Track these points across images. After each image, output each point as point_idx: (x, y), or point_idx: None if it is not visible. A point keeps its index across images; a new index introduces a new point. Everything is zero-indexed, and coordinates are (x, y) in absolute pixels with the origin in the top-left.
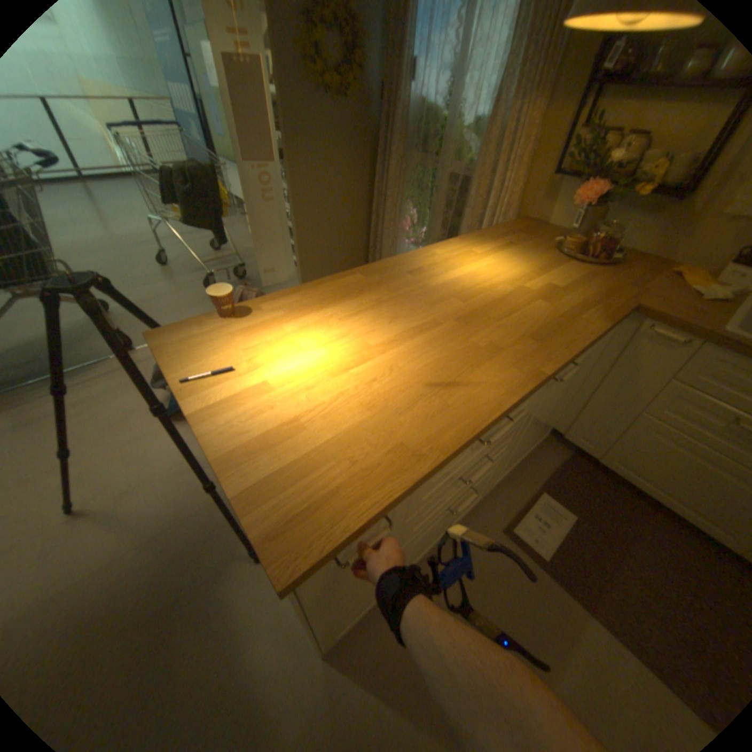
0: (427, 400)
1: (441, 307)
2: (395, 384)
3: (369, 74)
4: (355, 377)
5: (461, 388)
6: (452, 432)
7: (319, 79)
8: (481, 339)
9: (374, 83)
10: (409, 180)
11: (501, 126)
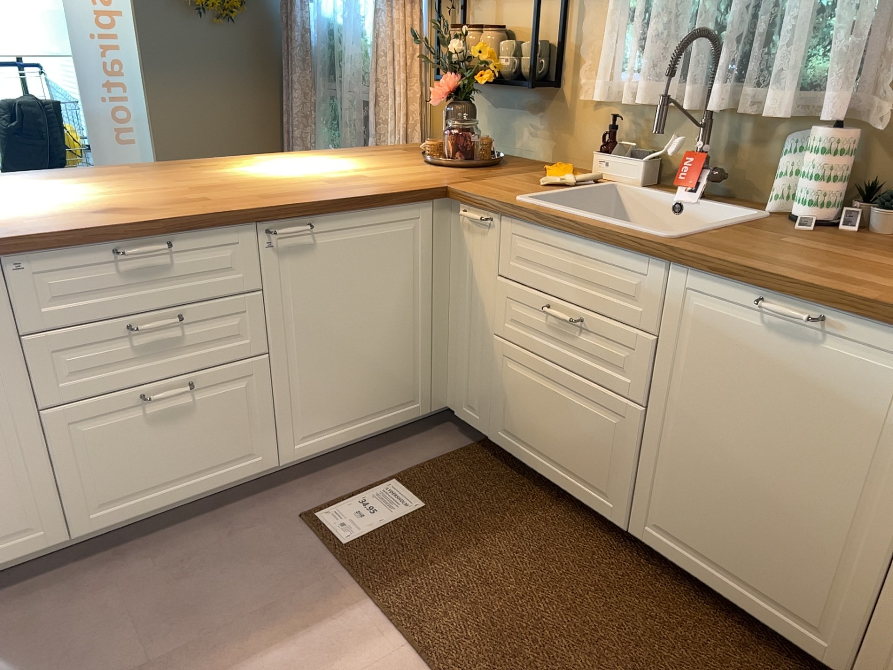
0: (70, 216)
1: (189, 182)
2: (53, 210)
3: (269, 0)
4: (16, 207)
5: (119, 213)
6: (67, 226)
7: (189, 3)
8: (196, 196)
9: (278, 10)
10: (321, 115)
11: (388, 39)
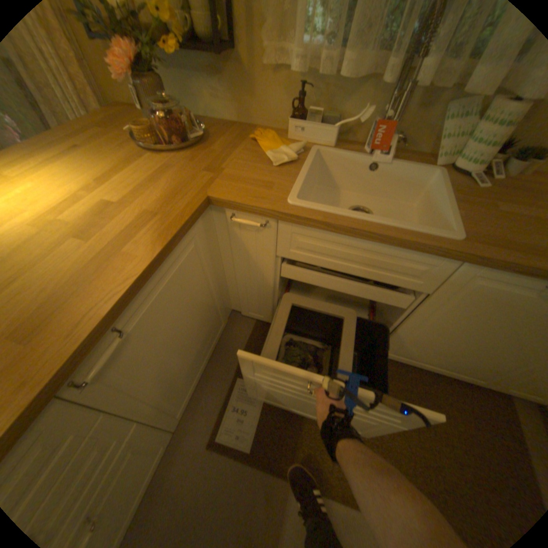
0: None
1: None
2: None
3: None
4: None
5: None
6: None
7: None
8: None
9: None
10: None
11: None
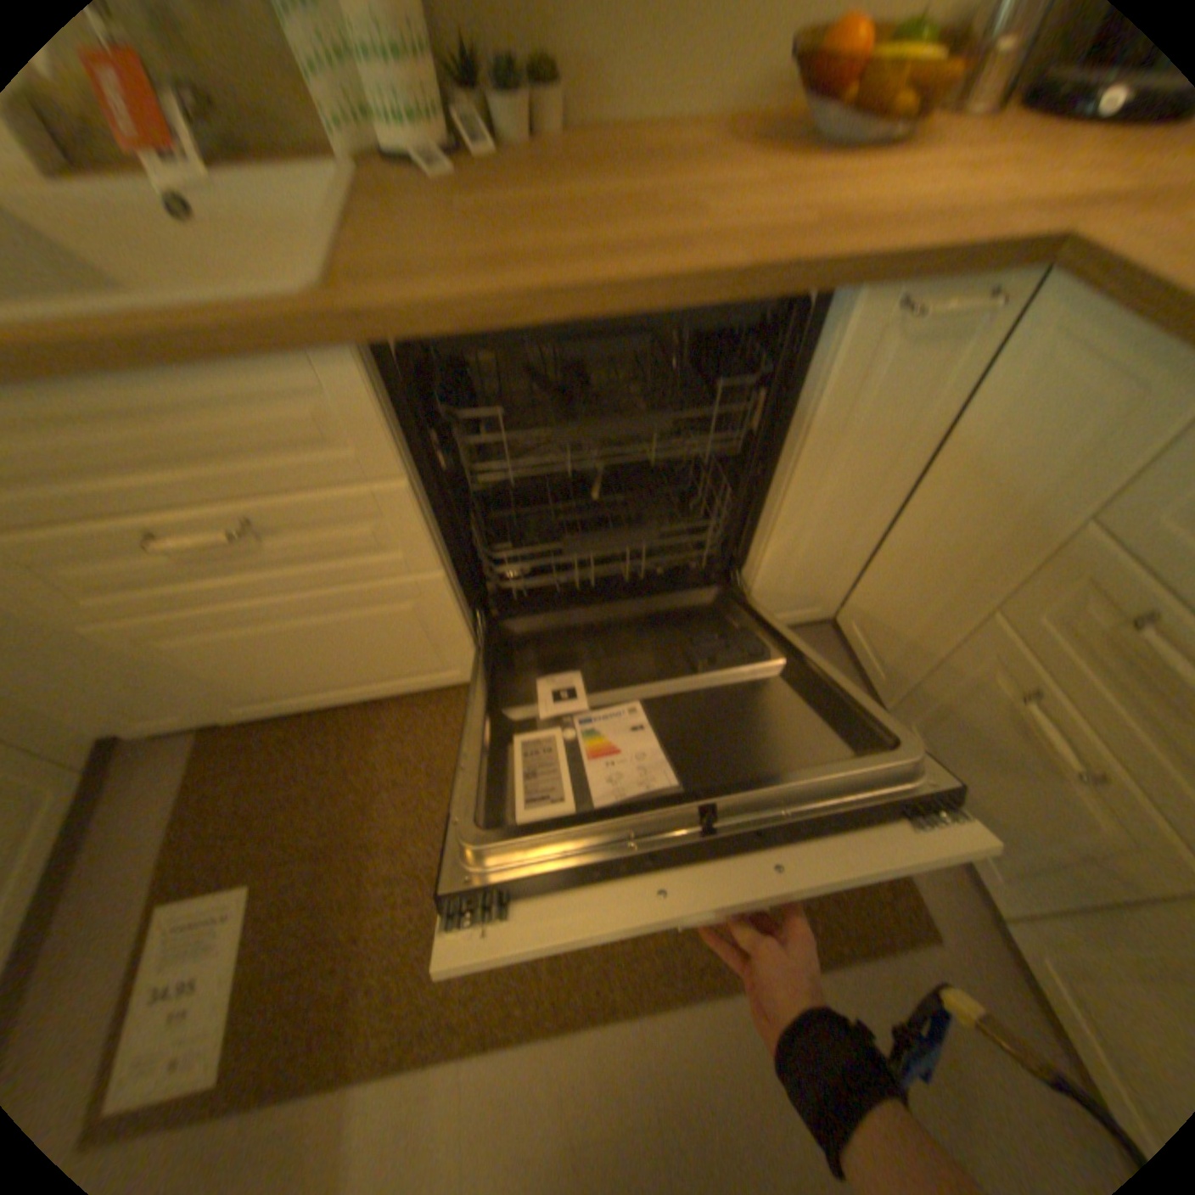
0: None
1: None
2: None
3: None
4: None
5: None
6: None
7: None
8: None
9: None
10: None
11: None
